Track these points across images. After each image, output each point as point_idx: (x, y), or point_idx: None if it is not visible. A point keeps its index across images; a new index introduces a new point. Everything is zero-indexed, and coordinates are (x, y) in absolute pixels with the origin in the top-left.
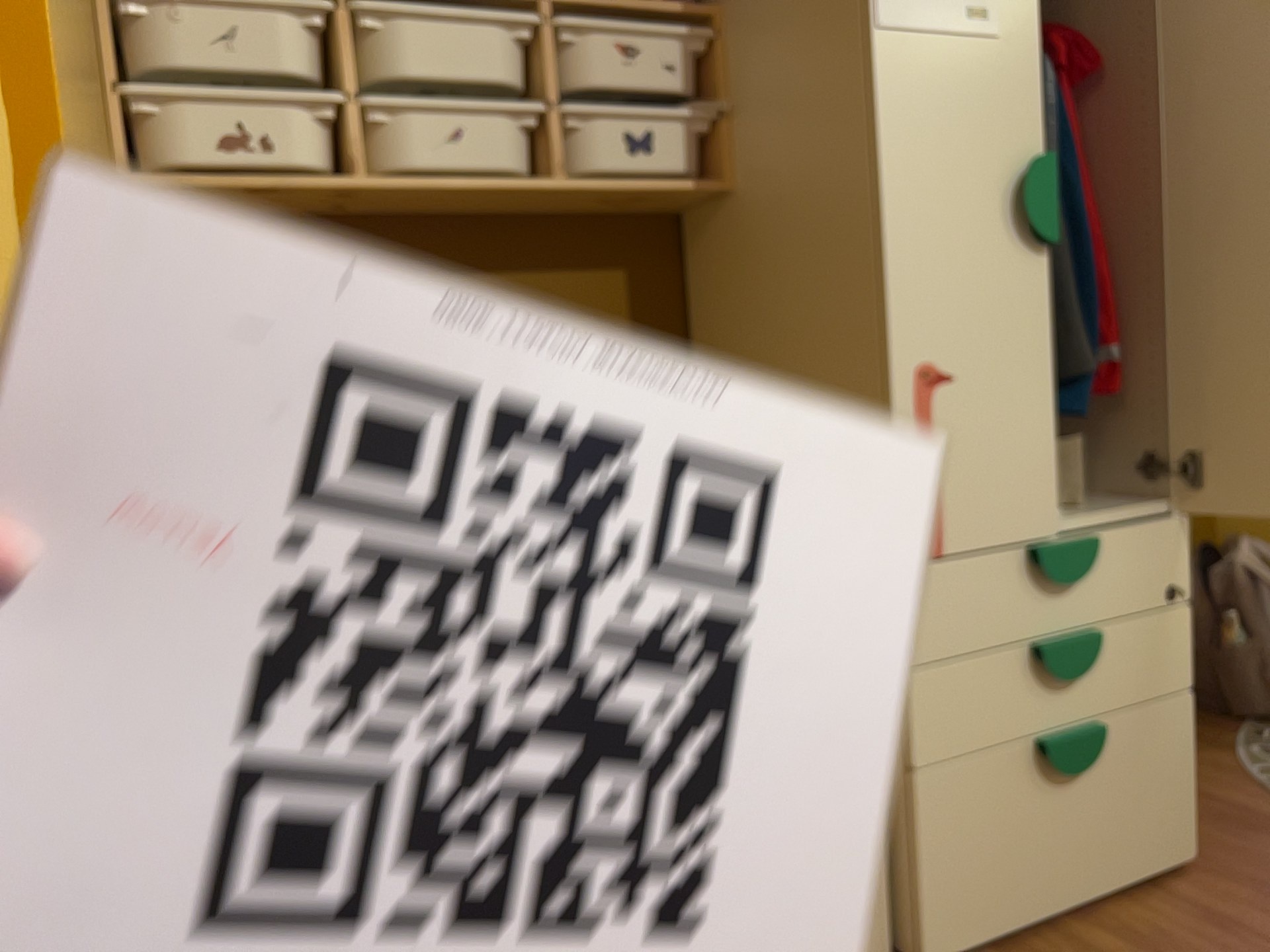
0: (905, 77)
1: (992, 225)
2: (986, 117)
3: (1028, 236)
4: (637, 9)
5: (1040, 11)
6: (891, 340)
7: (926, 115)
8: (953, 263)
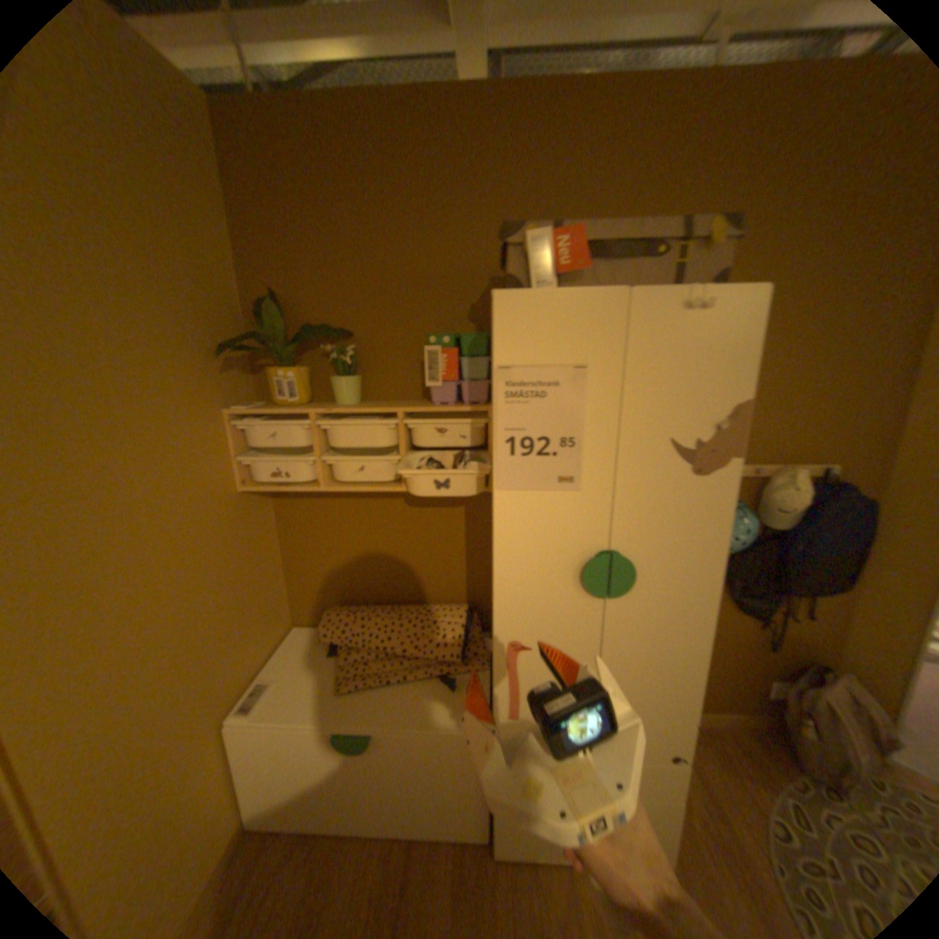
0: (513, 513)
1: (563, 584)
2: (566, 532)
3: (588, 590)
4: (445, 414)
5: (614, 476)
6: (496, 628)
7: (525, 531)
8: (535, 600)
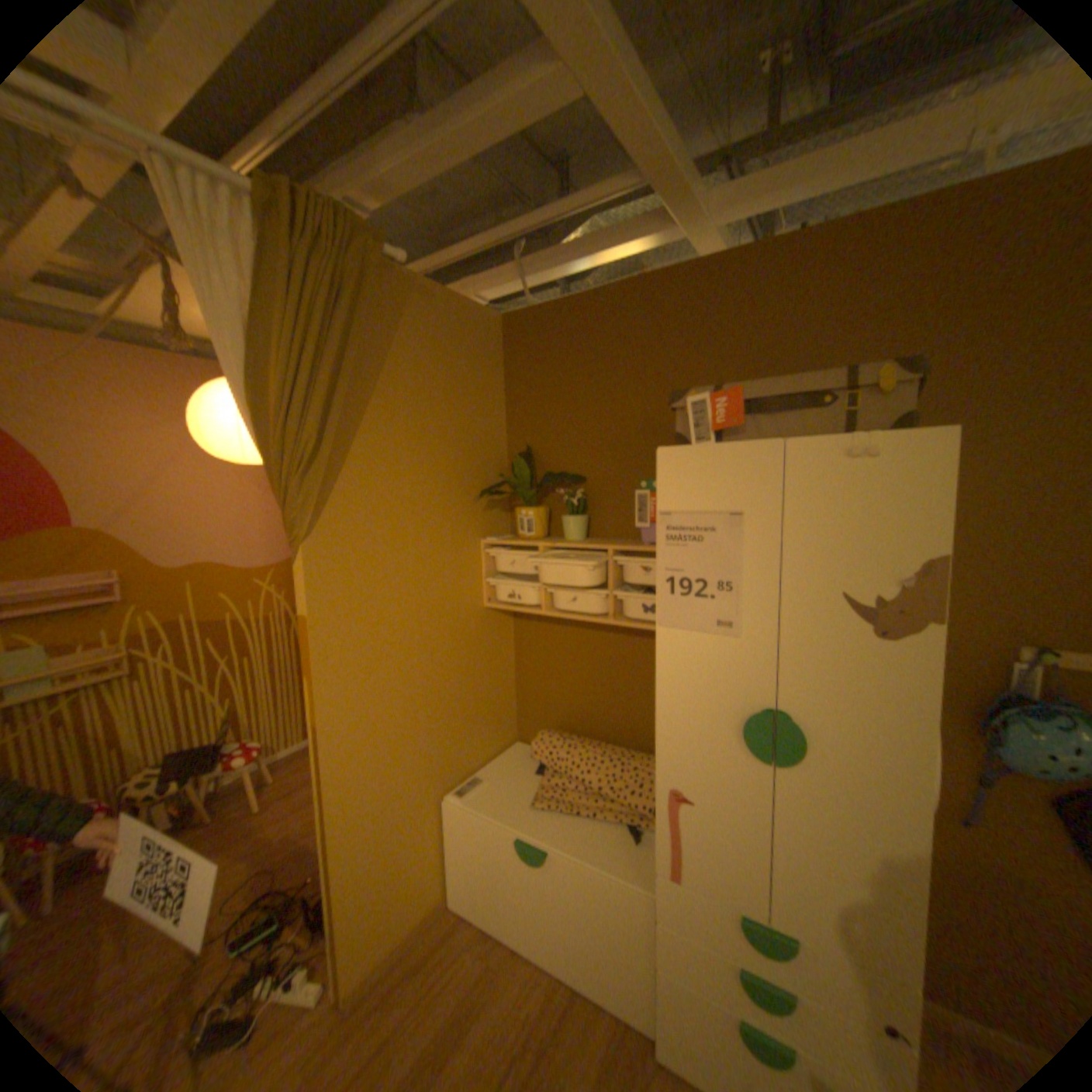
0: (673, 651)
1: (726, 738)
2: (727, 680)
3: (754, 751)
4: (648, 553)
5: (777, 627)
6: (658, 770)
7: (685, 672)
8: (697, 748)
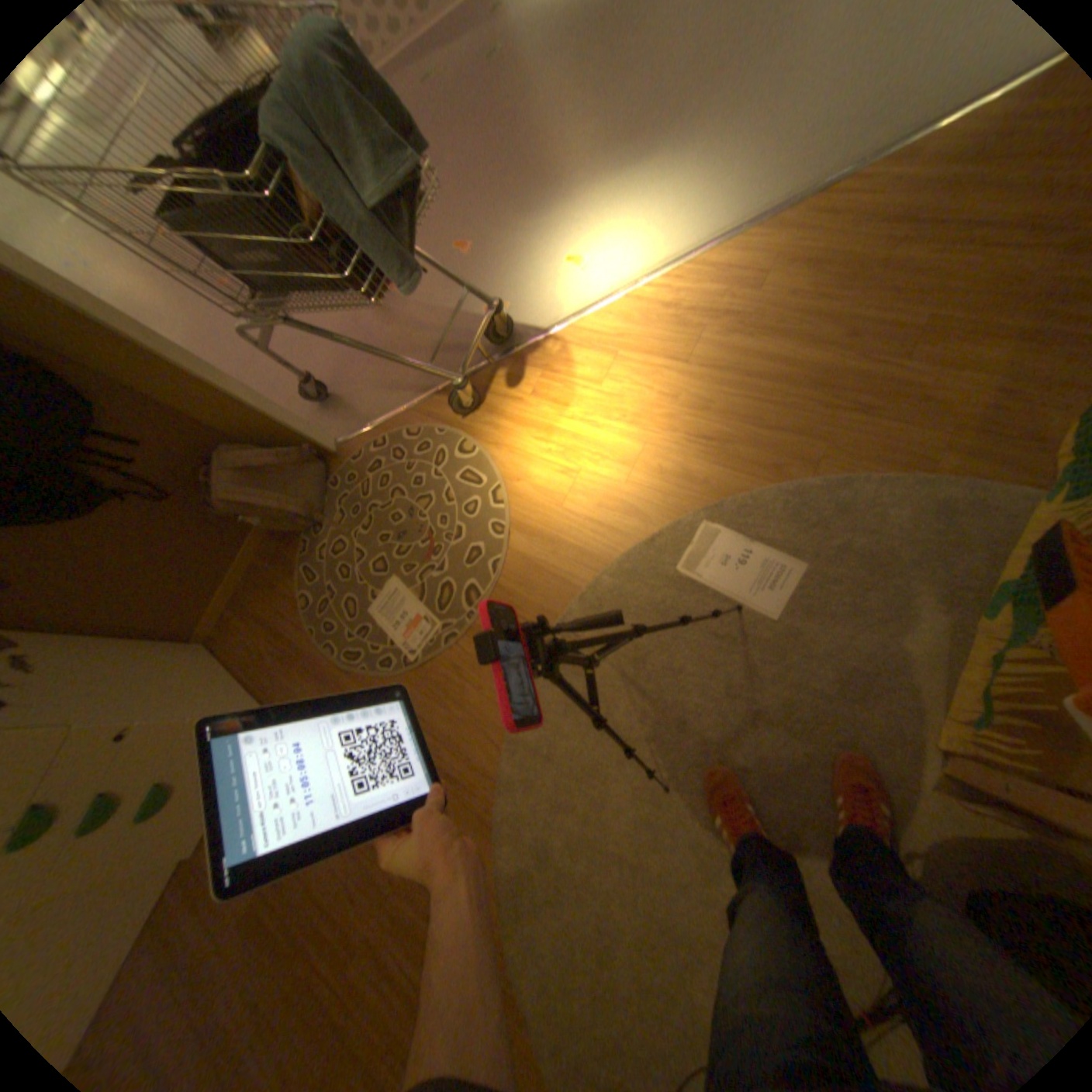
0: None
1: None
2: None
3: None
4: None
5: None
6: None
7: None
8: None
